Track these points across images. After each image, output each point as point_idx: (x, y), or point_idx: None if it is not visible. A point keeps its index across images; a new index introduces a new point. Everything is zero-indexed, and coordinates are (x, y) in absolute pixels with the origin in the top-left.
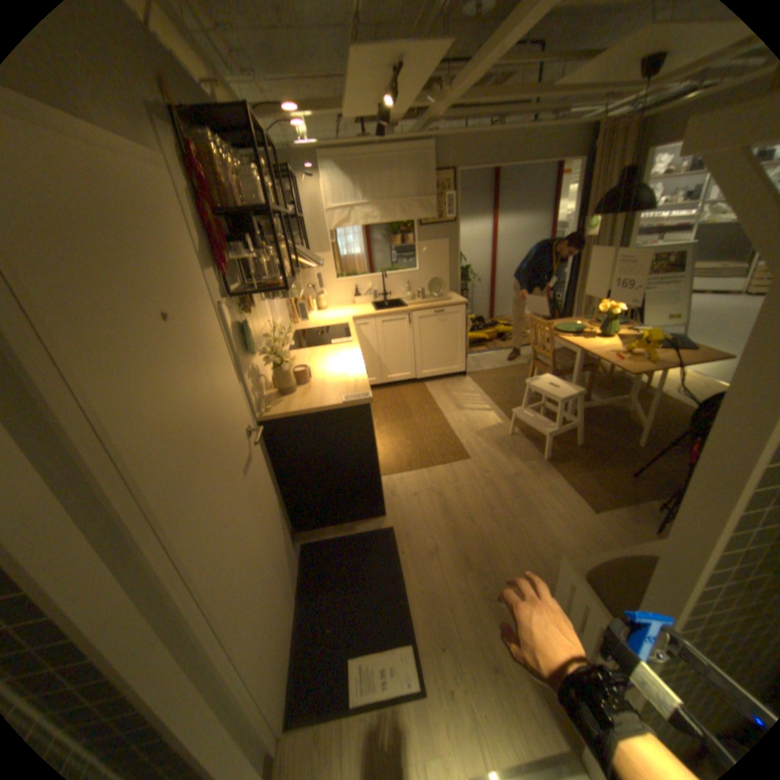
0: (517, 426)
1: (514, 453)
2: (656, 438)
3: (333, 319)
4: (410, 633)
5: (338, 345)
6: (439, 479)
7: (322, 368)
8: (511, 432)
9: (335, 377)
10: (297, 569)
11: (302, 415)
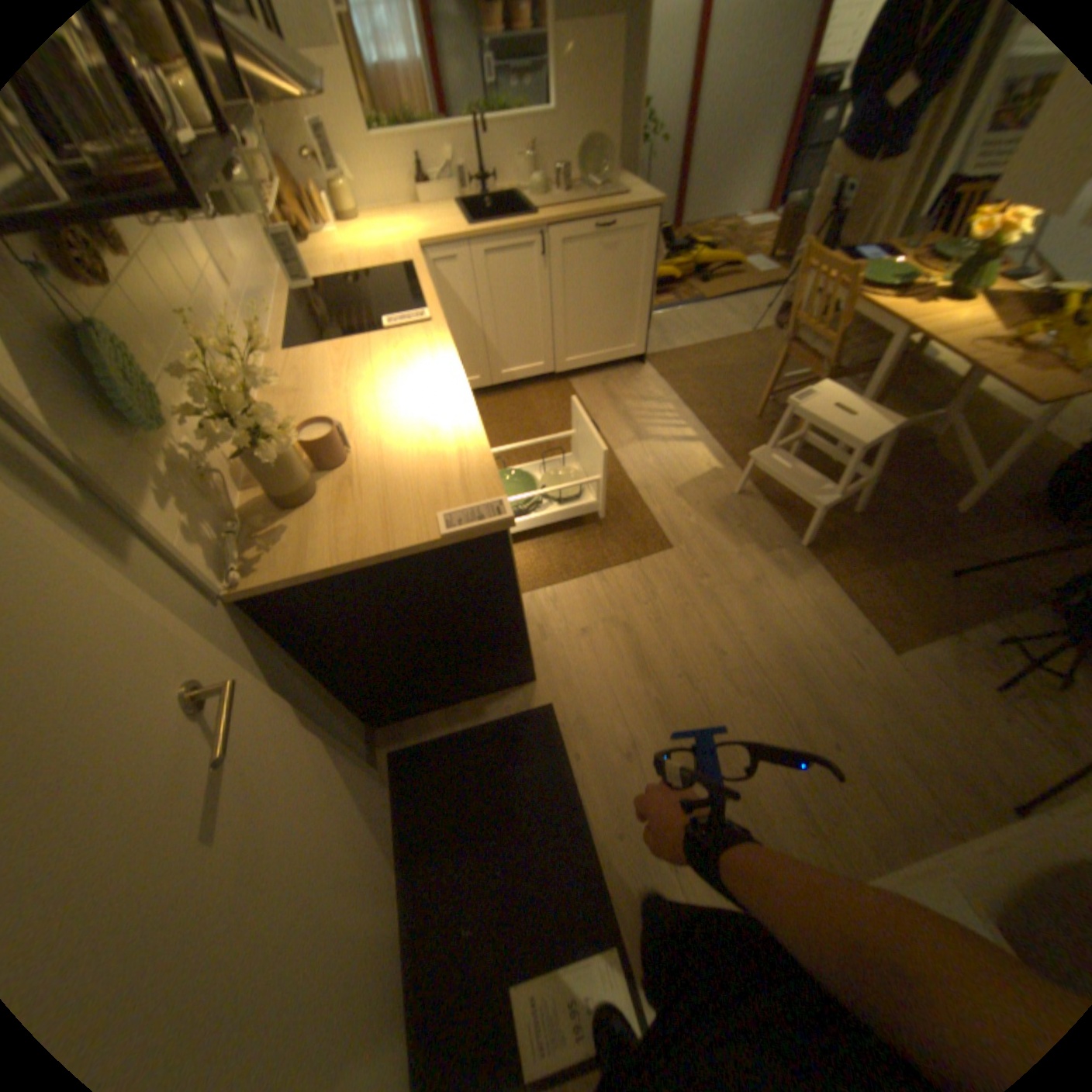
0: (748, 473)
1: (749, 533)
2: (985, 492)
3: (377, 246)
4: (610, 923)
5: (400, 330)
6: (624, 596)
7: (373, 407)
8: (739, 487)
9: (408, 440)
10: (389, 807)
11: (342, 571)
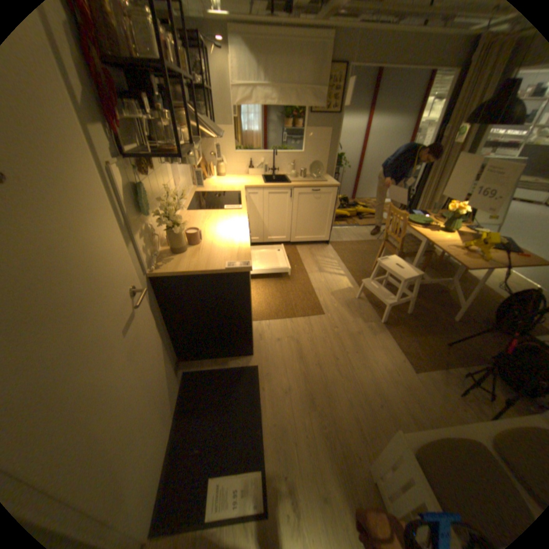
0: (363, 291)
1: (359, 314)
2: (468, 315)
3: (229, 185)
4: (261, 459)
5: (229, 210)
6: (299, 329)
7: (213, 230)
8: (358, 296)
9: (222, 241)
10: (177, 393)
11: (188, 274)
